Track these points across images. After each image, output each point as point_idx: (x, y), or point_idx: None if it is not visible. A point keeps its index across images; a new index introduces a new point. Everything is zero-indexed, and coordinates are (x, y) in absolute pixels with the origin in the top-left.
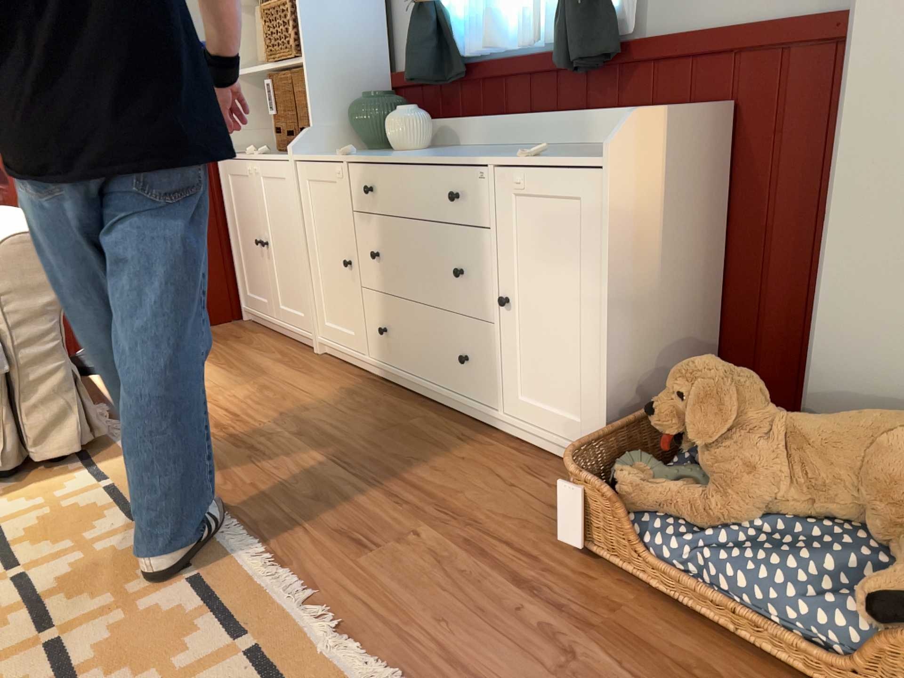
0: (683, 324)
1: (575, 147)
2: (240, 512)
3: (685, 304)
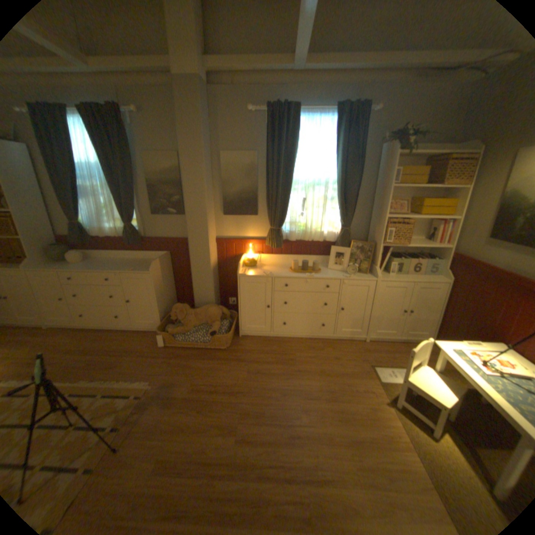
0: (169, 296)
1: (133, 260)
2: (66, 379)
3: (169, 292)
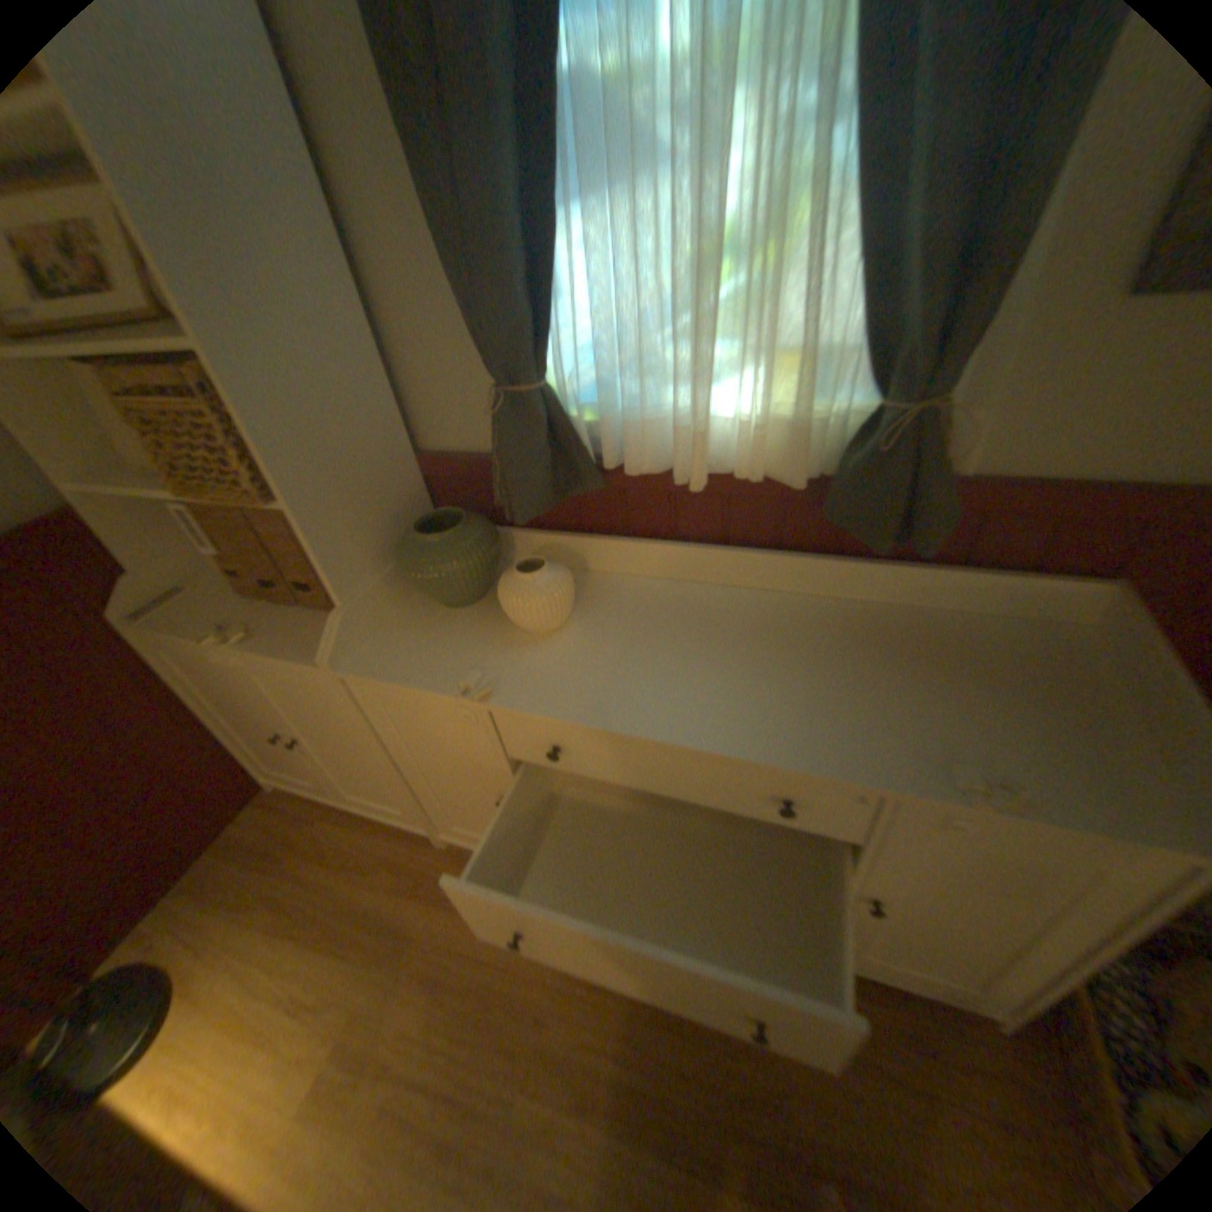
0: None
1: (851, 614)
2: None
3: None
